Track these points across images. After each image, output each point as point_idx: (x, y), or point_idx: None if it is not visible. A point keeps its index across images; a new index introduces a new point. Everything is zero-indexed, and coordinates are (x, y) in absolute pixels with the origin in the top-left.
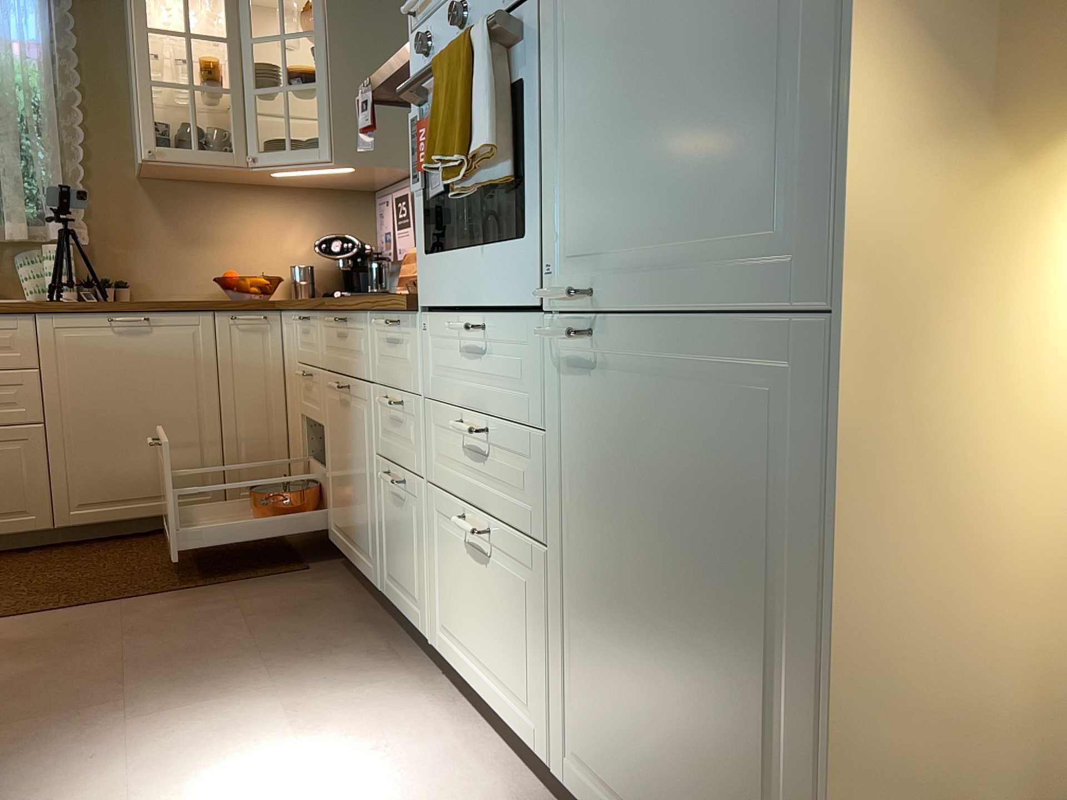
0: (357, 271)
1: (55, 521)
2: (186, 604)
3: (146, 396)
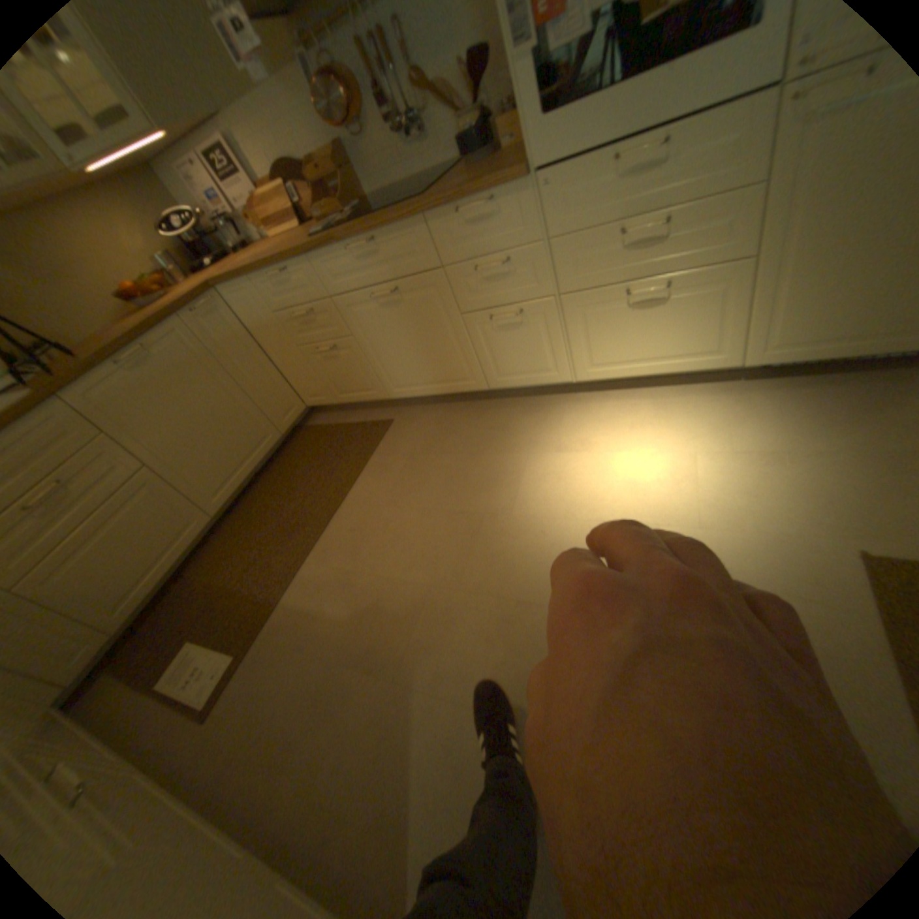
0: (200, 237)
1: (208, 513)
2: (379, 475)
3: (187, 400)
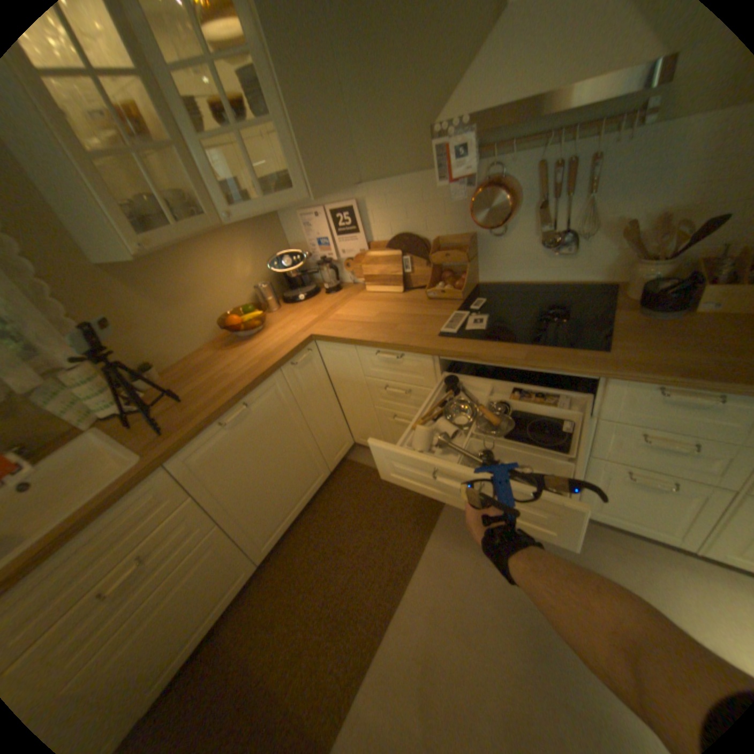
0: (298, 274)
1: (255, 563)
2: (441, 578)
3: (267, 453)
